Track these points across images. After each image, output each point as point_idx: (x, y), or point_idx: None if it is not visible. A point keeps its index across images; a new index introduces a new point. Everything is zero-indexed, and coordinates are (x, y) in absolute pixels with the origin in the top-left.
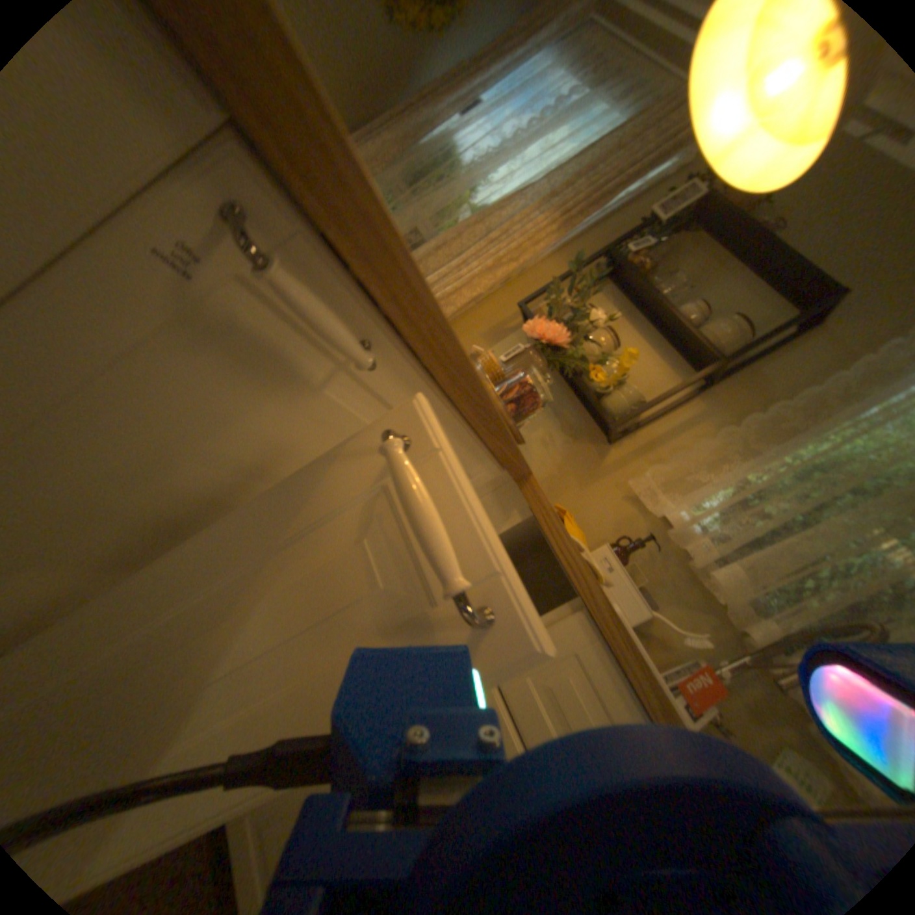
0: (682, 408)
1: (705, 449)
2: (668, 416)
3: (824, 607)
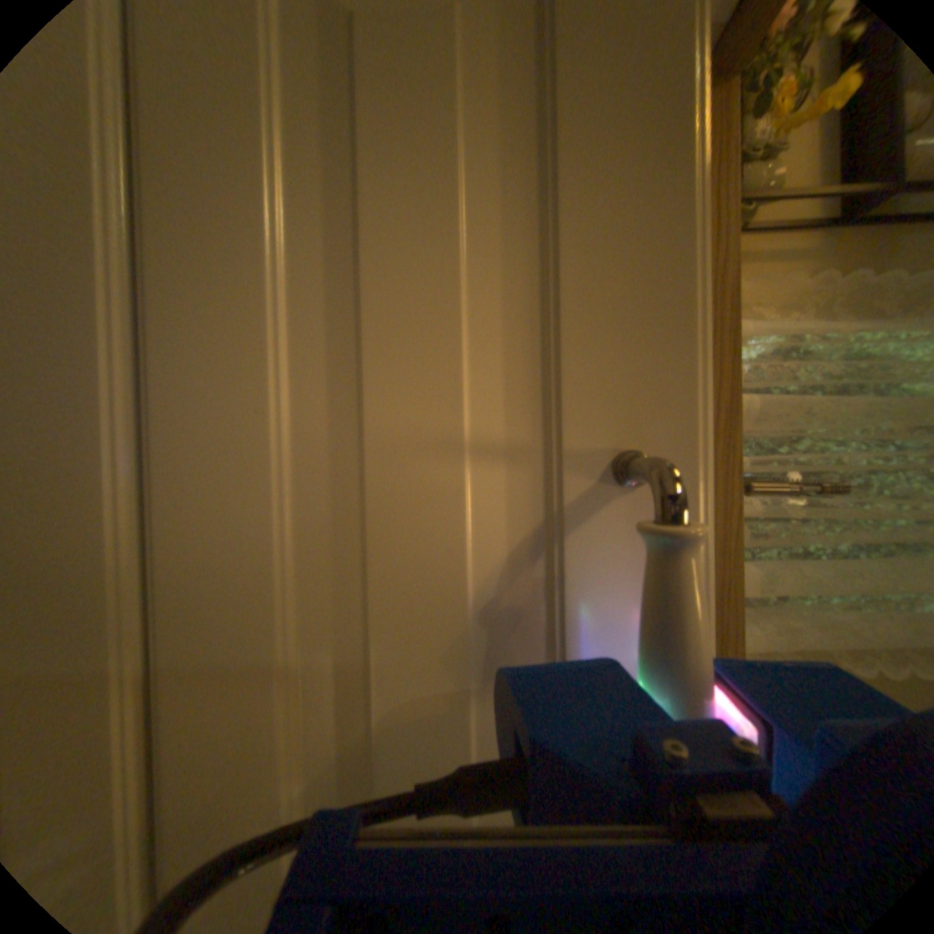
0: (797, 237)
1: (793, 287)
2: (778, 238)
3: (787, 469)
